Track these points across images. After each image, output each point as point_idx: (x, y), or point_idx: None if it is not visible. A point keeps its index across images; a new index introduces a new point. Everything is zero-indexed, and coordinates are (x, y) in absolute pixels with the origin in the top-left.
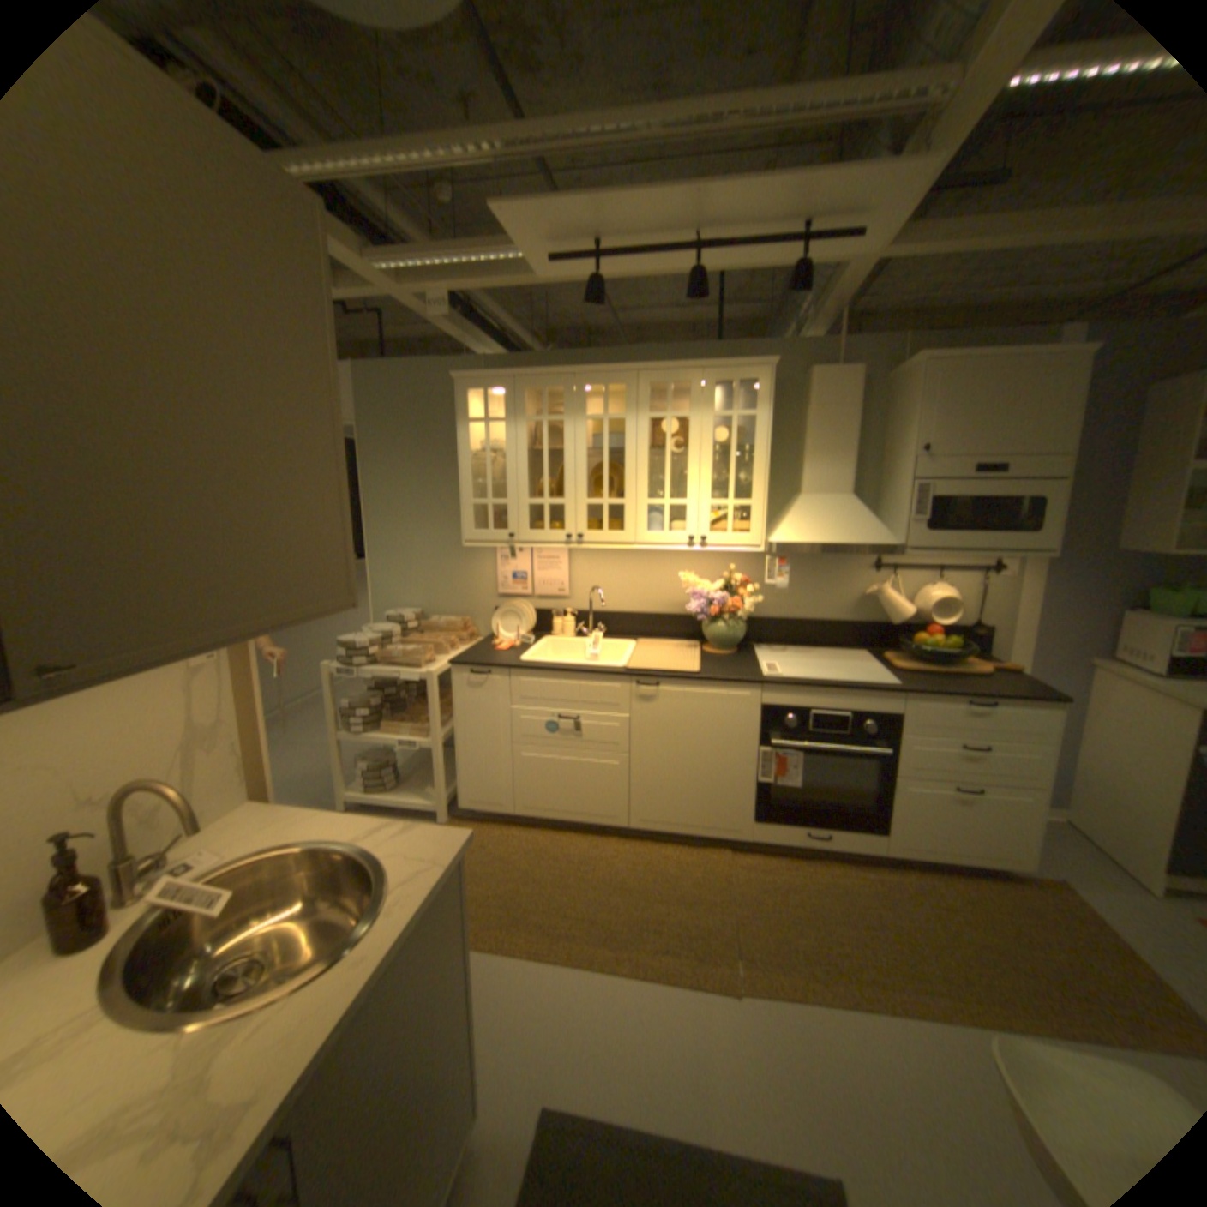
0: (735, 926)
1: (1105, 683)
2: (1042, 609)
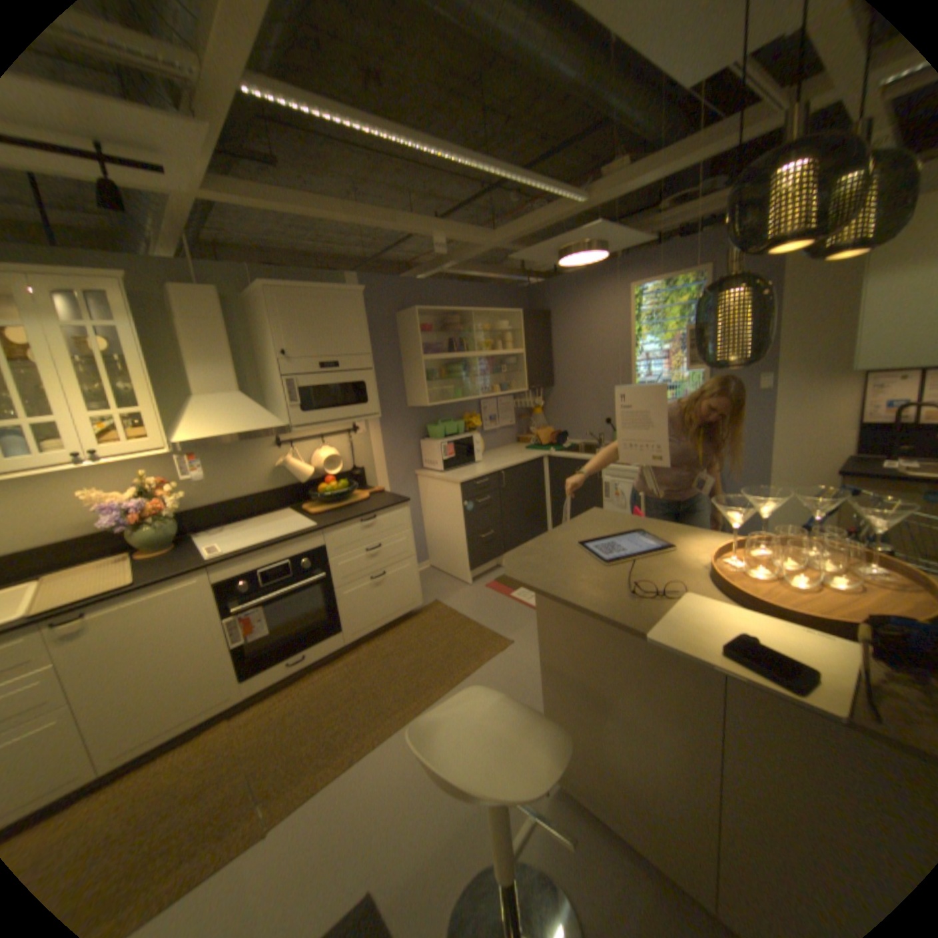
0: (244, 779)
1: (423, 482)
2: (384, 449)
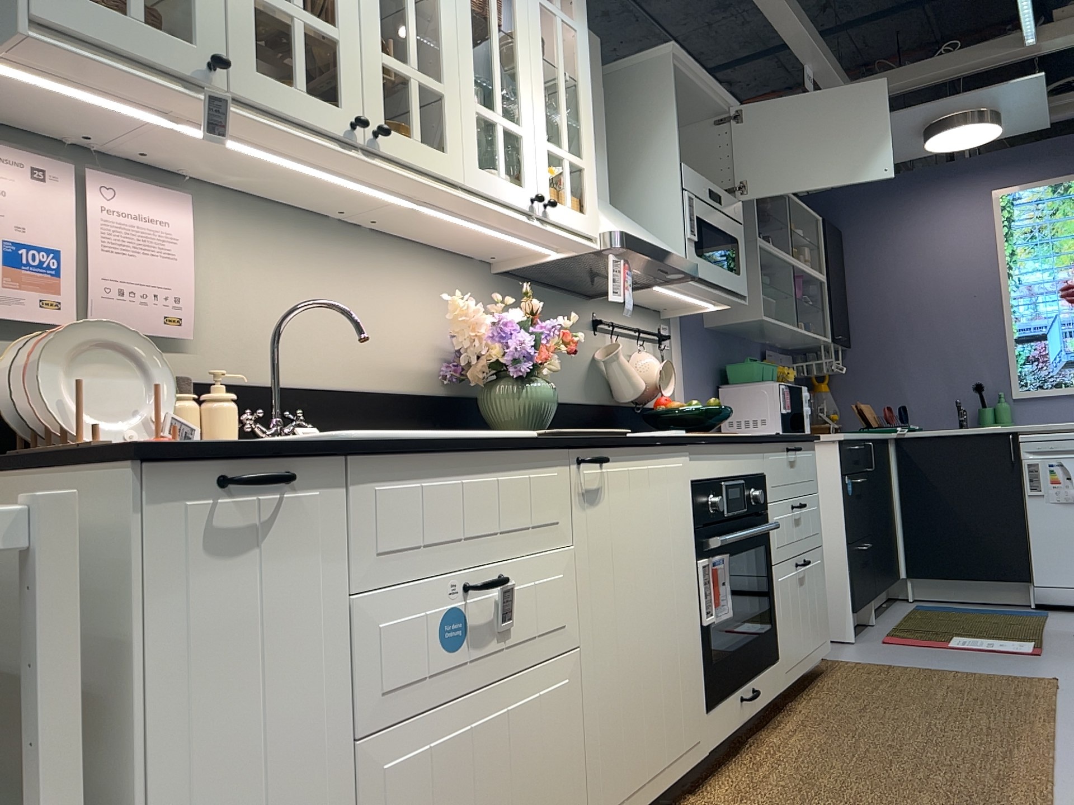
0: None
1: None
2: (687, 387)
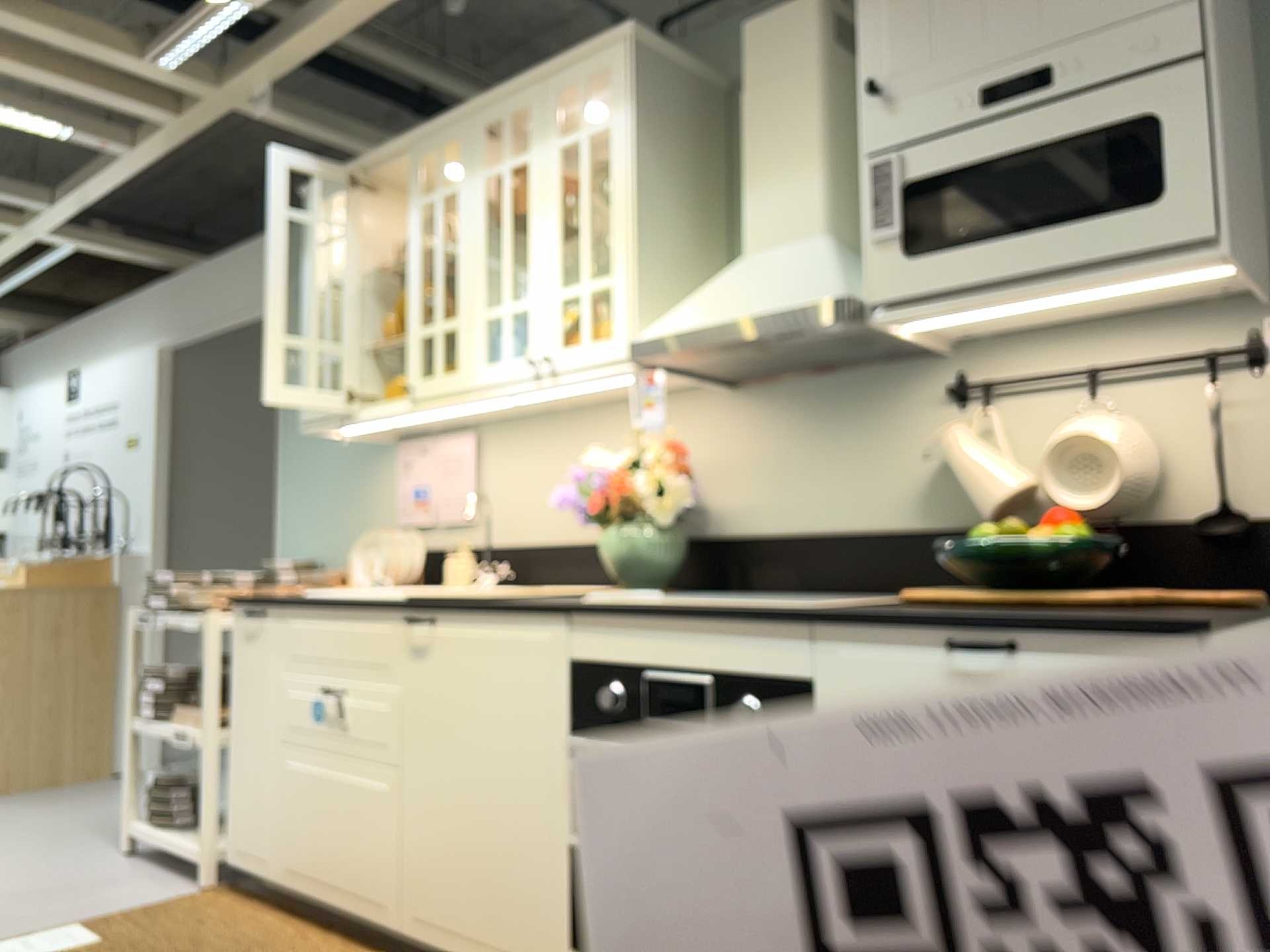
0: None
1: None
2: None
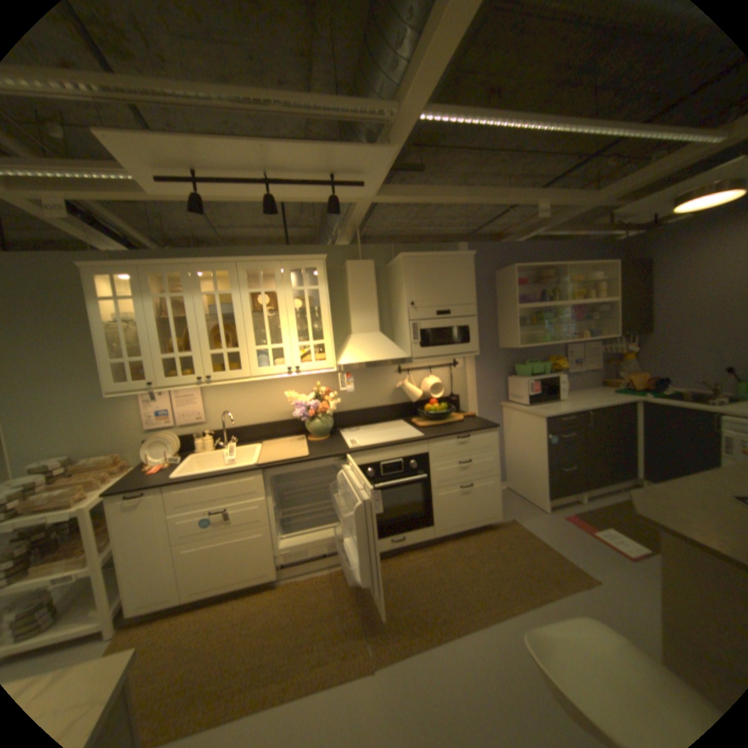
0: (360, 620)
1: (507, 413)
2: (476, 381)
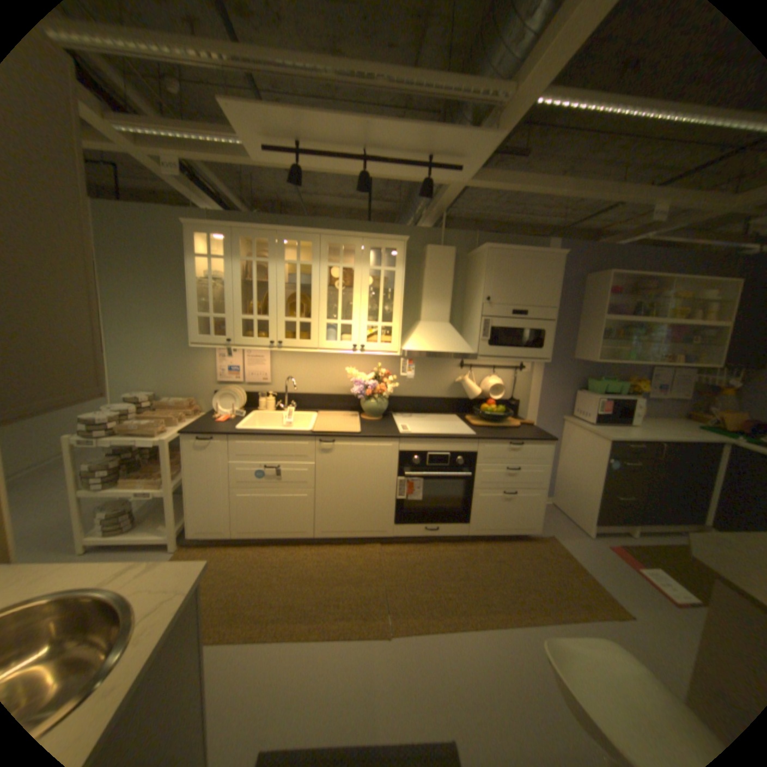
0: (385, 592)
1: (569, 428)
2: (541, 390)
